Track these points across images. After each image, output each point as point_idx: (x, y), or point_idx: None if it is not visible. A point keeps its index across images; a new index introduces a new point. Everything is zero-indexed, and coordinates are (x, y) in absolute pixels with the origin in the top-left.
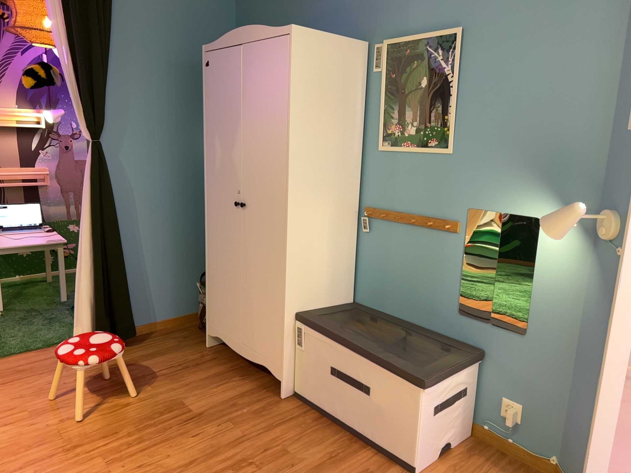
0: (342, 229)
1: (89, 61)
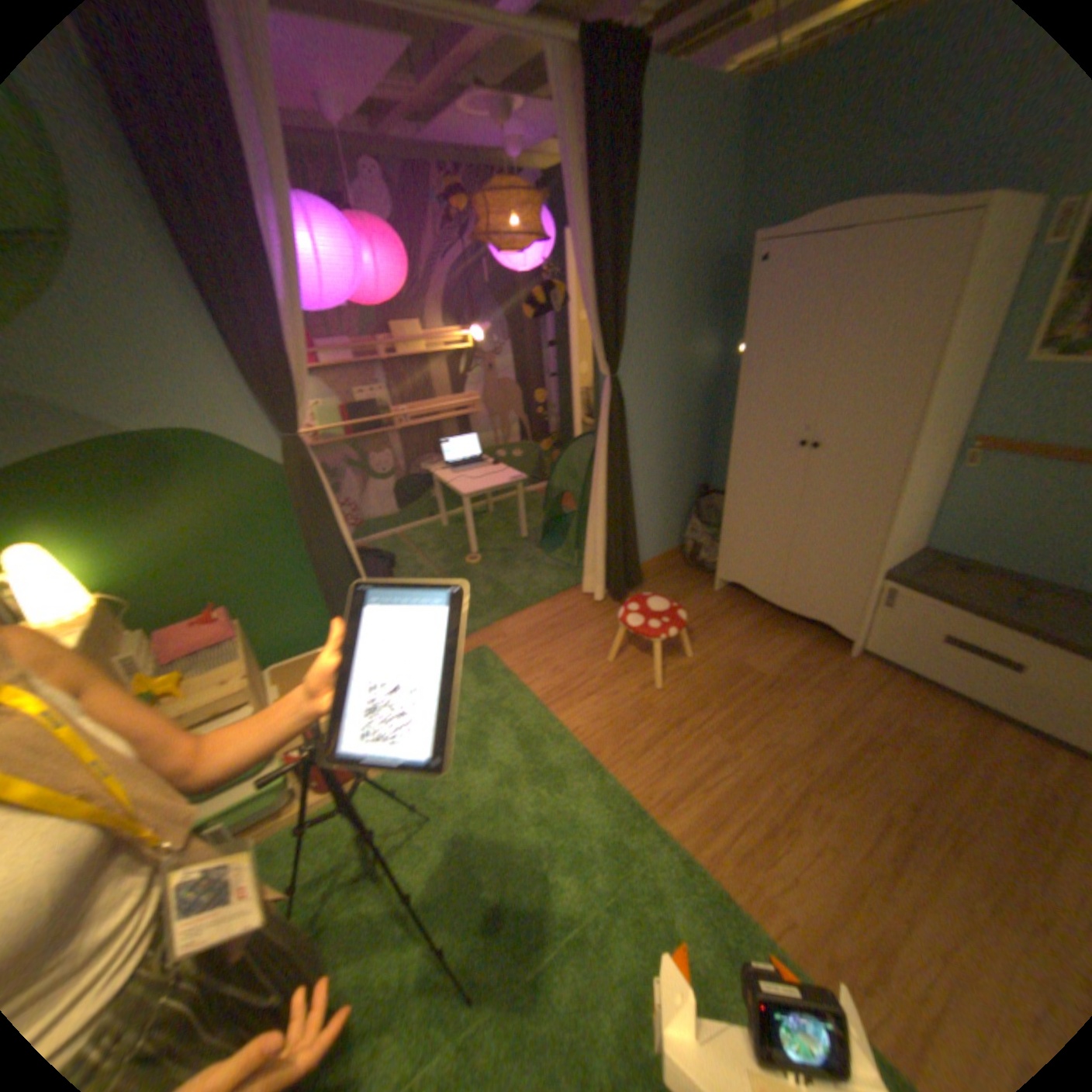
0: (944, 467)
1: (612, 274)
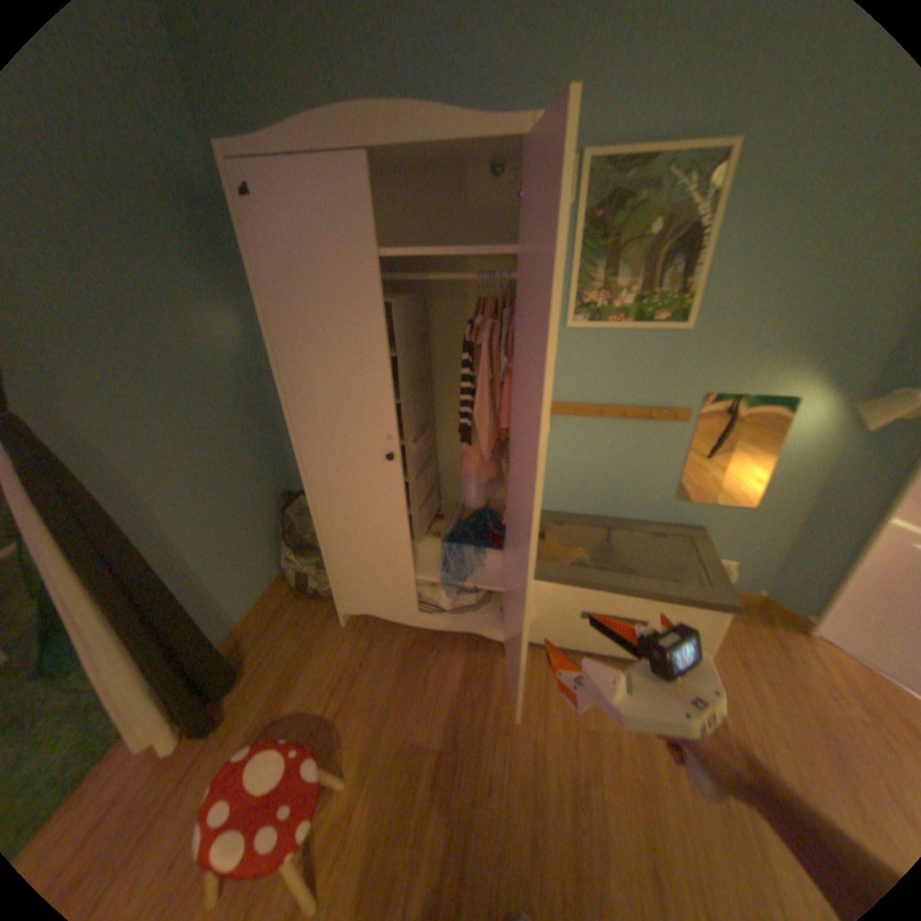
0: None
1: None
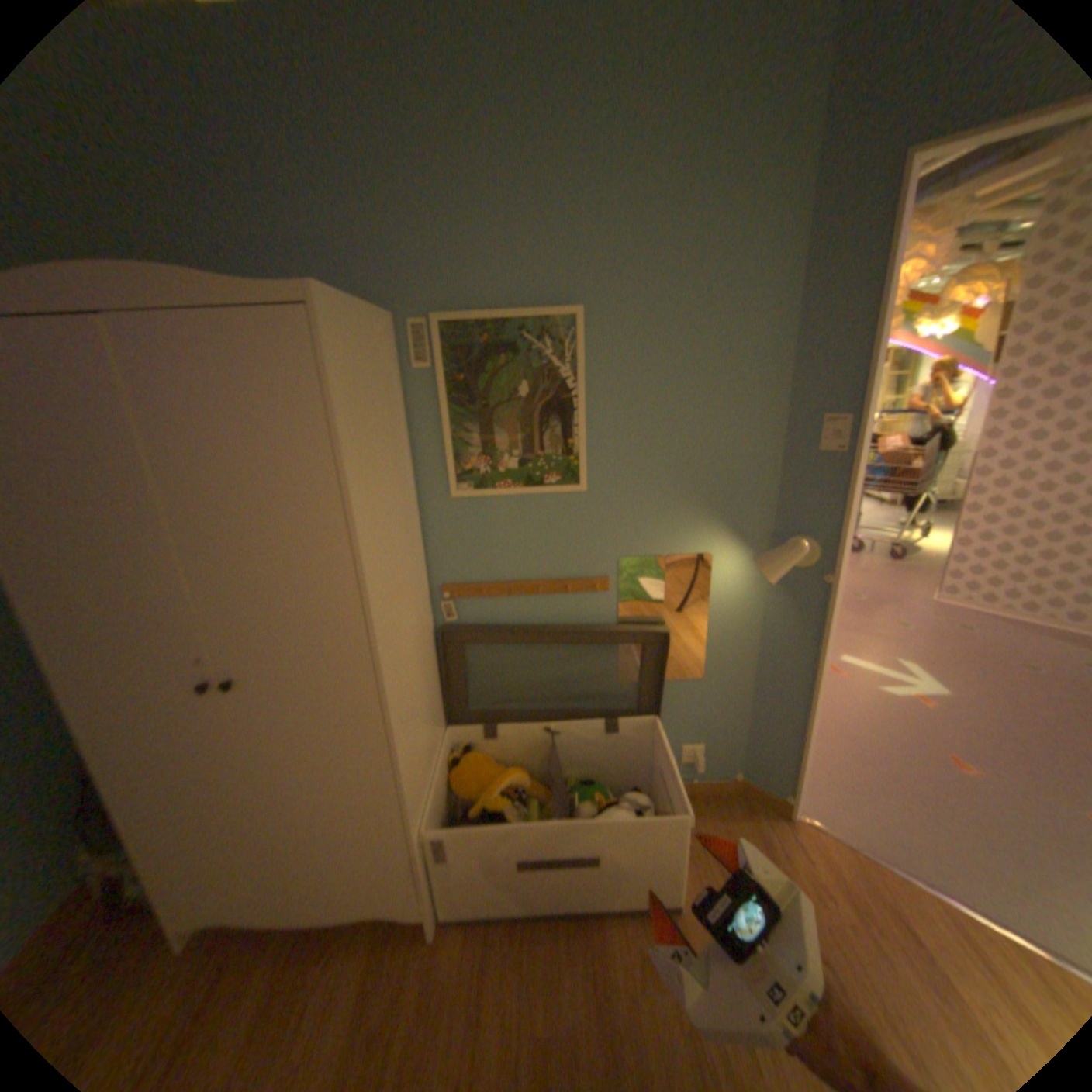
0: (425, 637)
1: None
